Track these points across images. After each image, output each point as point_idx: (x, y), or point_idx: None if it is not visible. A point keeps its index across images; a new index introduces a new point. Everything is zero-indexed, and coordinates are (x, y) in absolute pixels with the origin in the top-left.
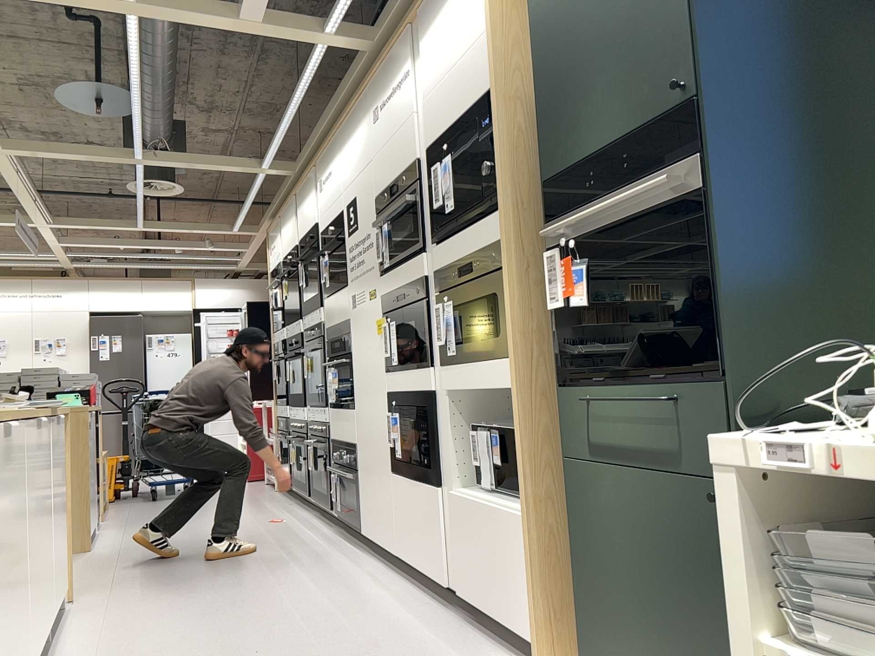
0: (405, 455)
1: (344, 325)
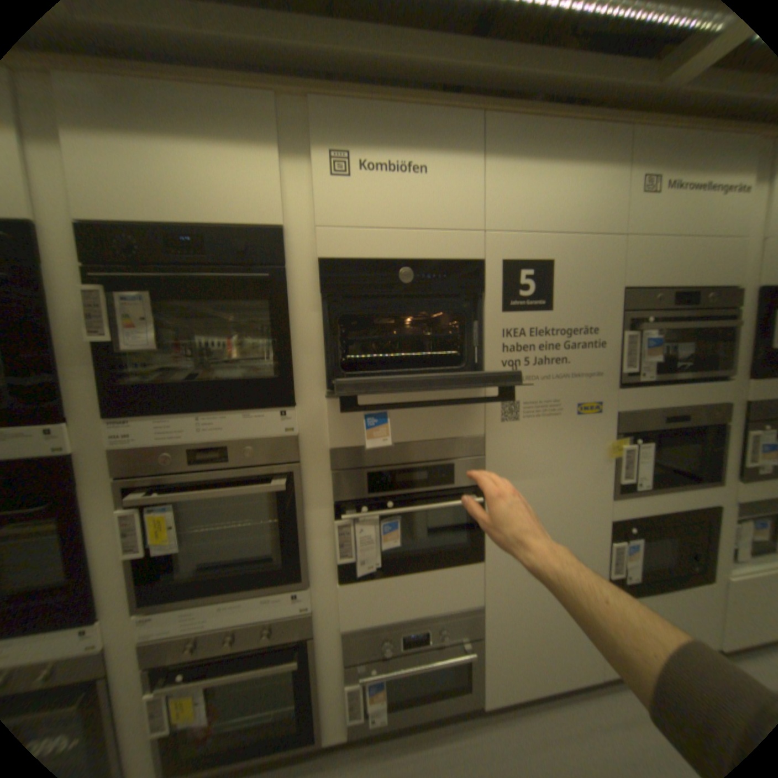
0: (648, 576)
1: (457, 444)
